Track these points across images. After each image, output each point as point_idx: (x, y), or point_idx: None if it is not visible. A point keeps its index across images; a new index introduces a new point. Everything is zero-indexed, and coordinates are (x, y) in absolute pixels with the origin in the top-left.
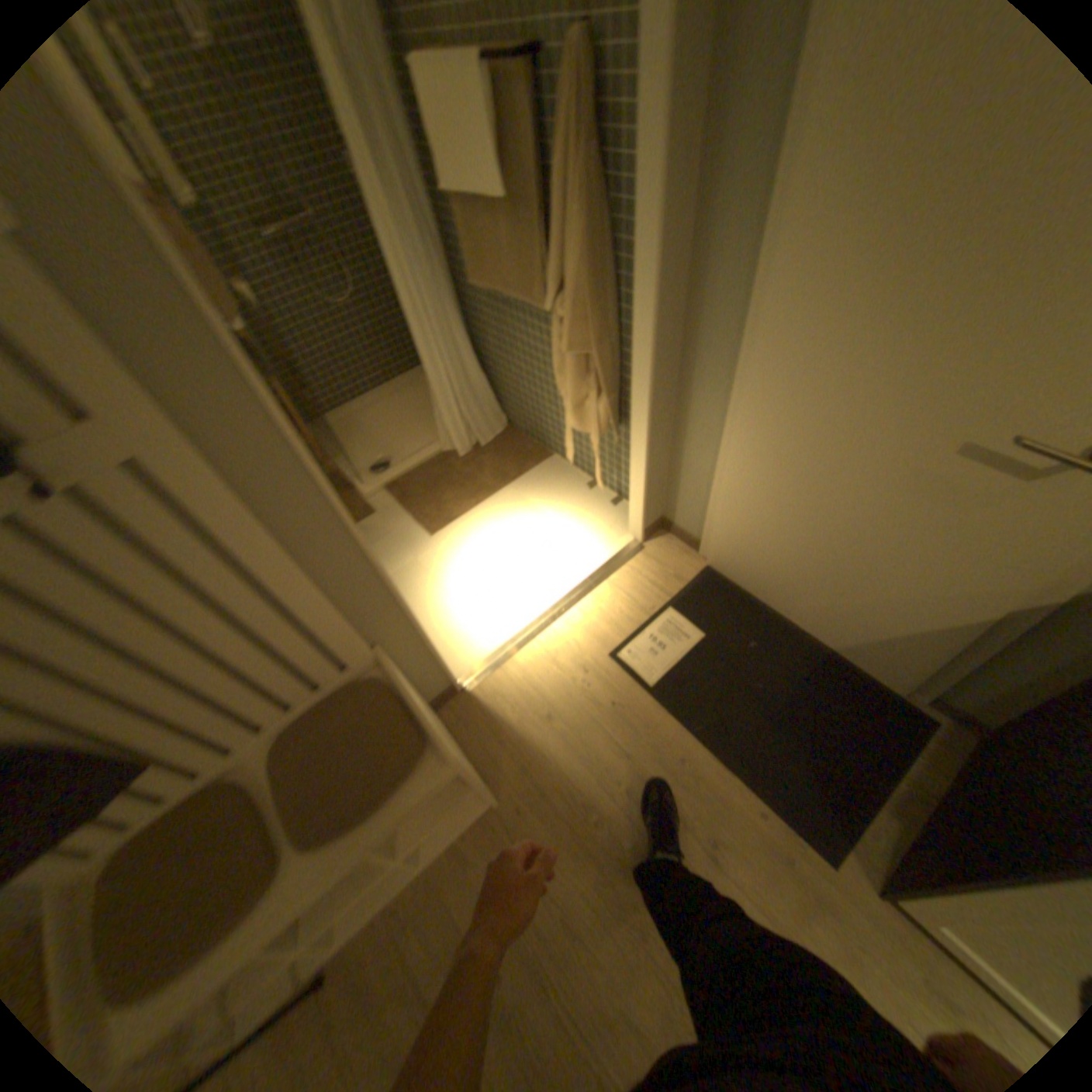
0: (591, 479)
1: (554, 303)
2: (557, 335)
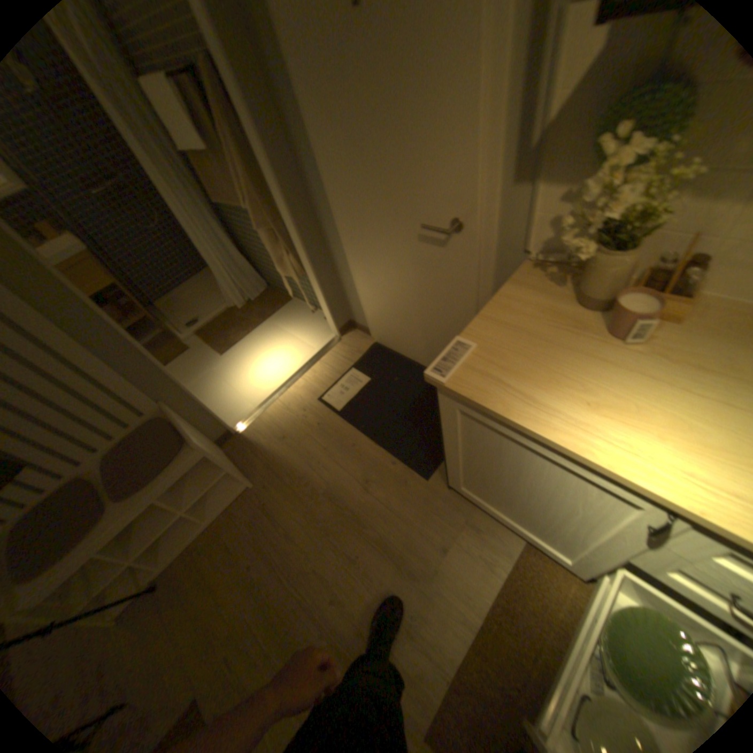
0: (313, 307)
1: (241, 204)
2: (252, 222)
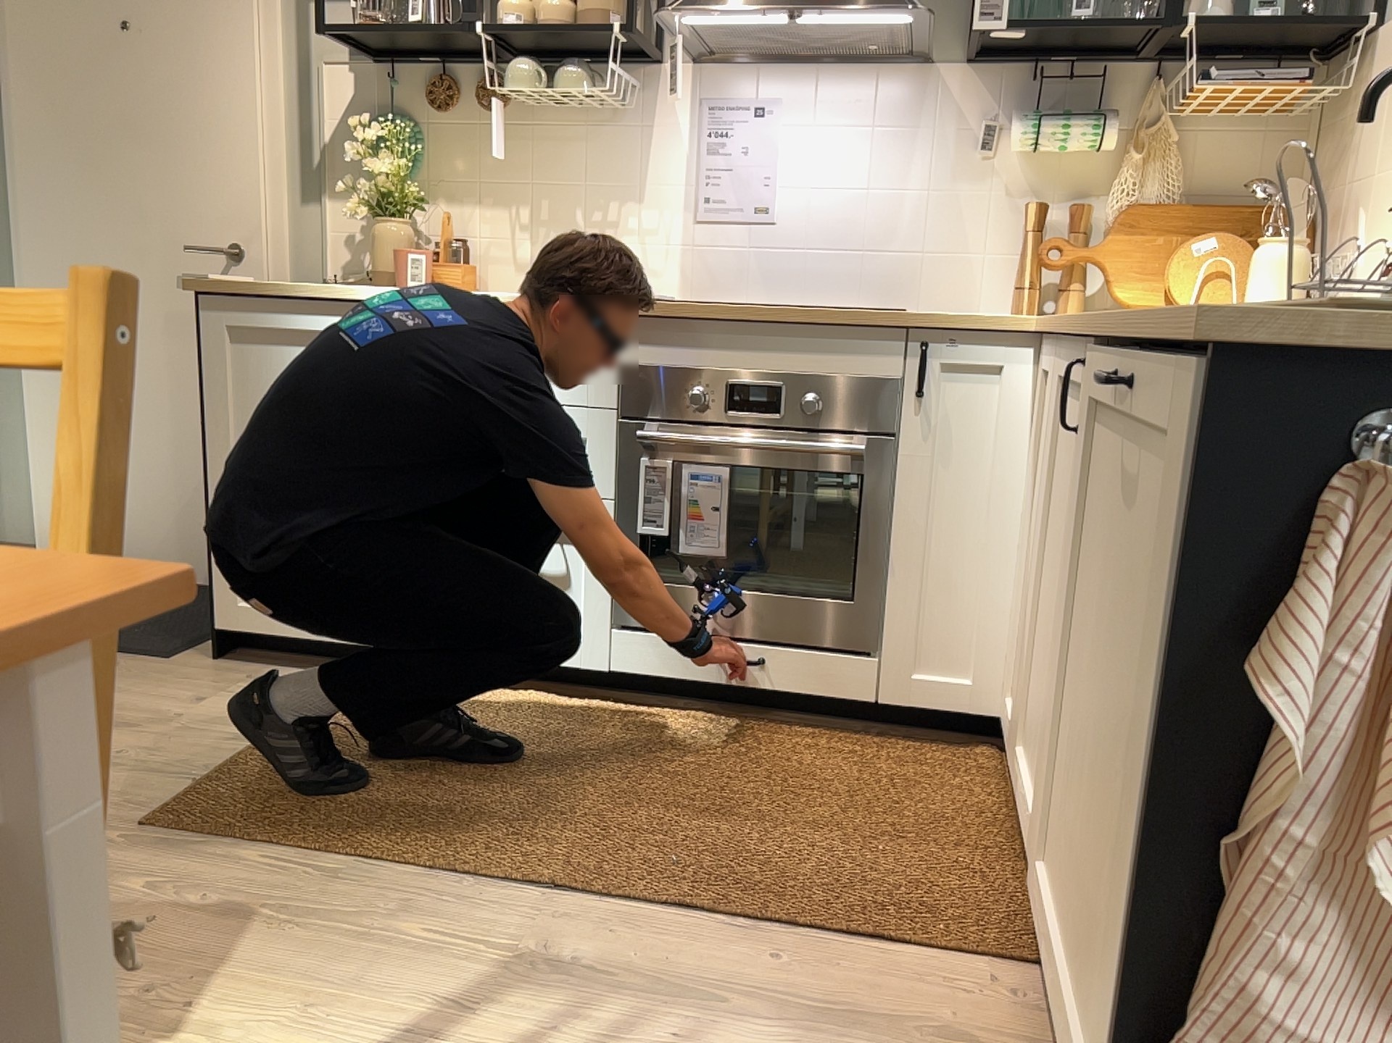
0: None
1: None
2: None
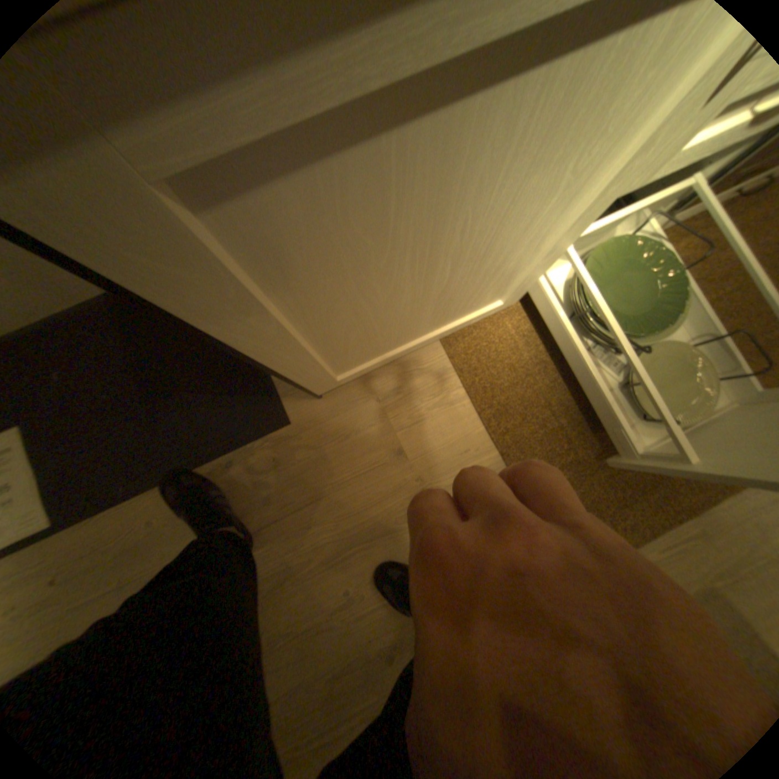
0: None
1: None
2: None
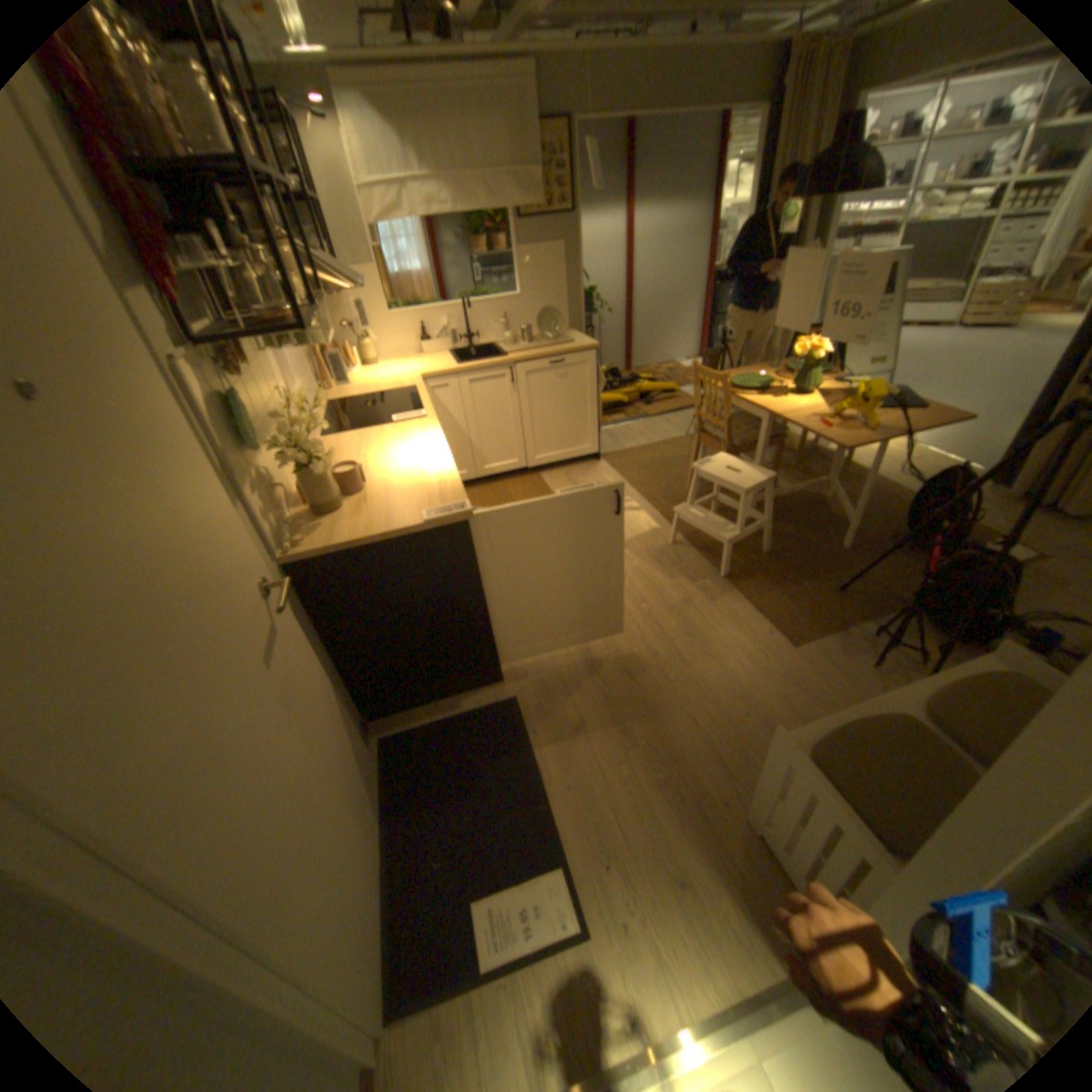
0: None
1: None
2: None
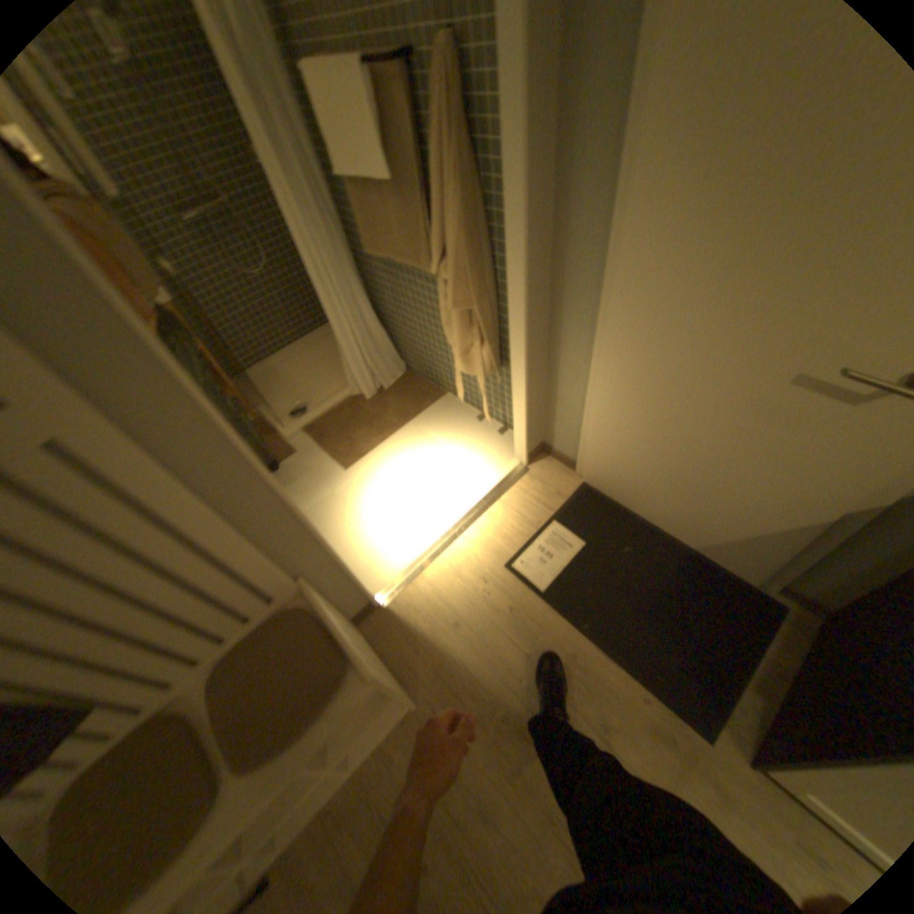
0: (479, 413)
1: (438, 268)
2: (443, 295)
